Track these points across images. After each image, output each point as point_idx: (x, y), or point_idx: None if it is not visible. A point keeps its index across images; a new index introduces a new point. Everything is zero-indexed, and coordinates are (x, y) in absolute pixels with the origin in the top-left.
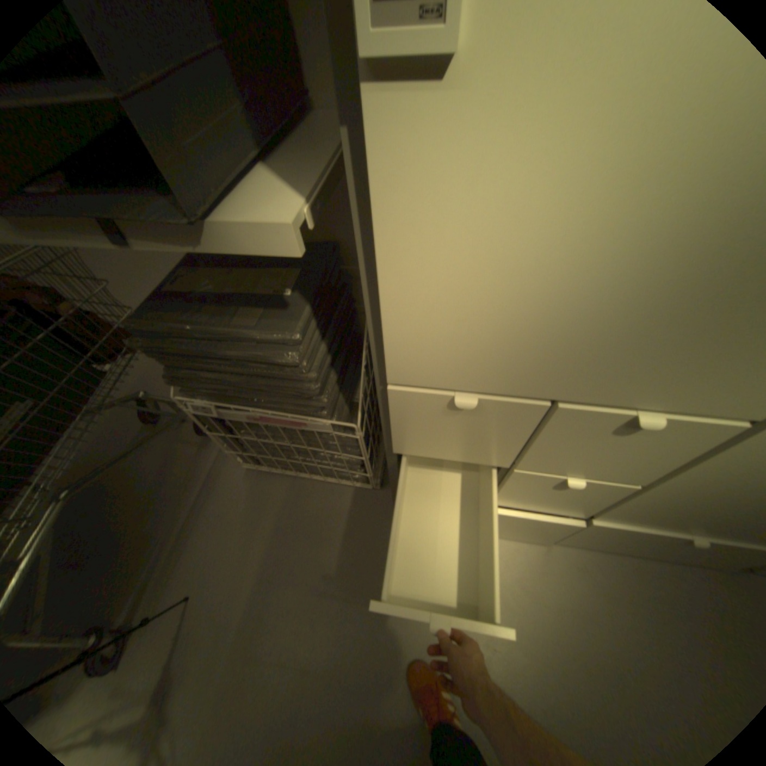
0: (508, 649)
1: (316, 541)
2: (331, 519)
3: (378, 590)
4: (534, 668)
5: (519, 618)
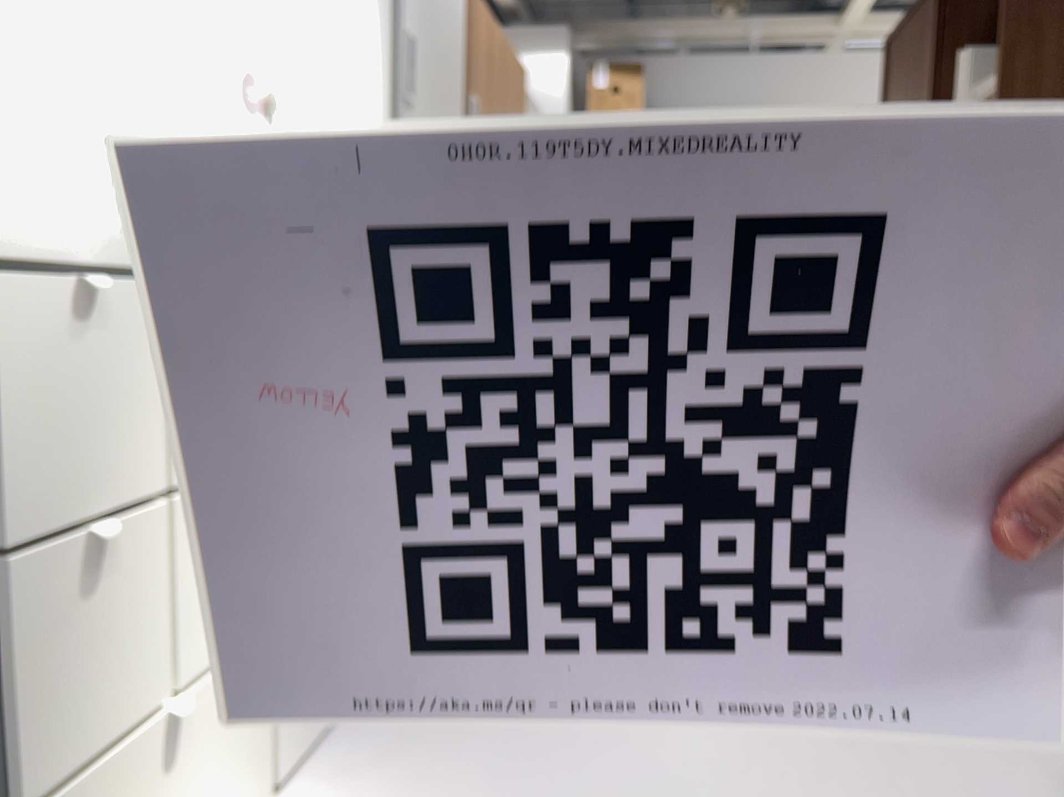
0: None
1: None
2: None
3: None
4: None
5: None
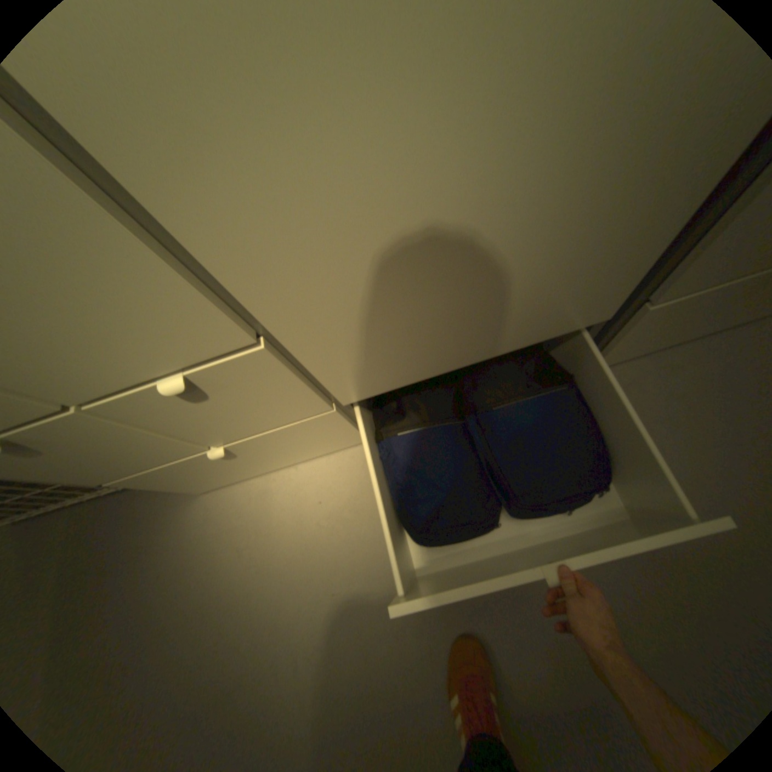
0: (345, 585)
1: (110, 571)
2: (123, 536)
3: (191, 591)
4: (375, 592)
5: (352, 544)
